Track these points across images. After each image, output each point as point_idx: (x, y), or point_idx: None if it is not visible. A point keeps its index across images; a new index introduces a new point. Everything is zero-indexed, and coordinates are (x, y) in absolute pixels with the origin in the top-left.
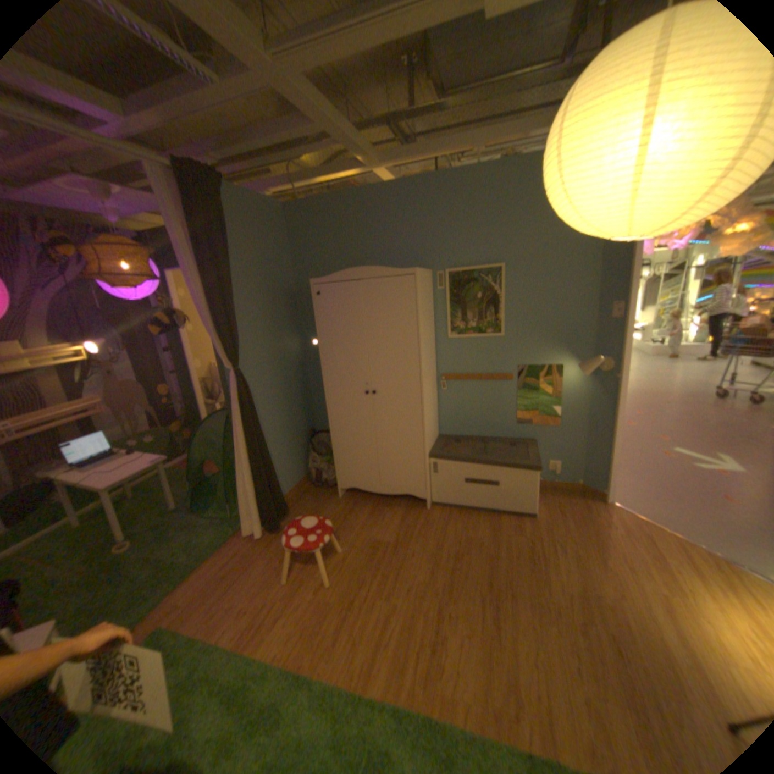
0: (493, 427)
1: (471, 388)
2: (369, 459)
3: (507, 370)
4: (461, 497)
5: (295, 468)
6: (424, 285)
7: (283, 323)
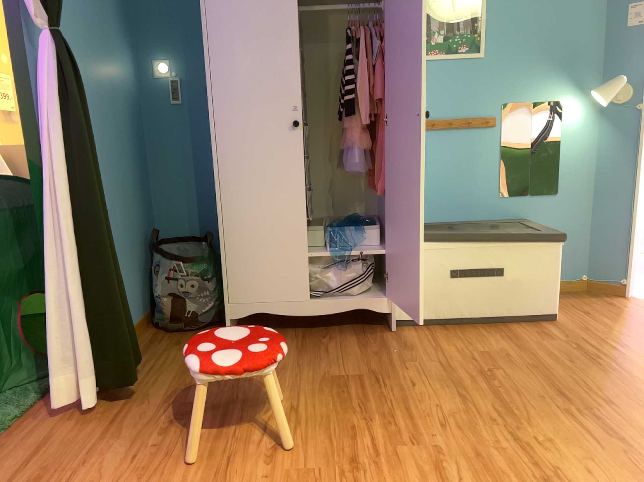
0: (465, 205)
1: (433, 143)
2: (289, 250)
3: (487, 112)
4: (441, 303)
5: (131, 292)
6: None
7: (113, 15)
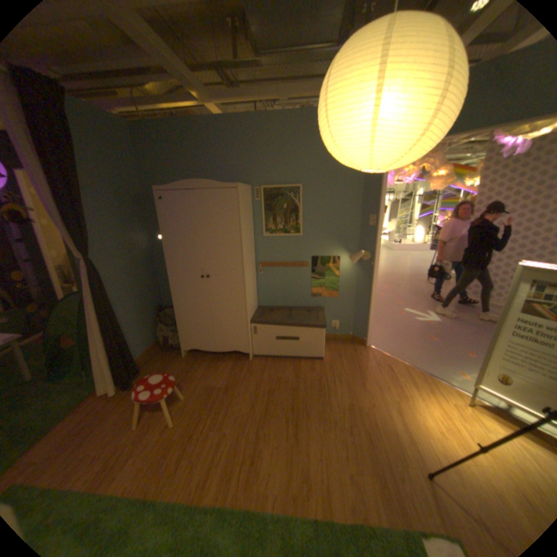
0: (295, 300)
1: (280, 272)
2: (206, 326)
3: (304, 259)
4: (273, 349)
5: (145, 337)
6: (245, 197)
7: (131, 221)
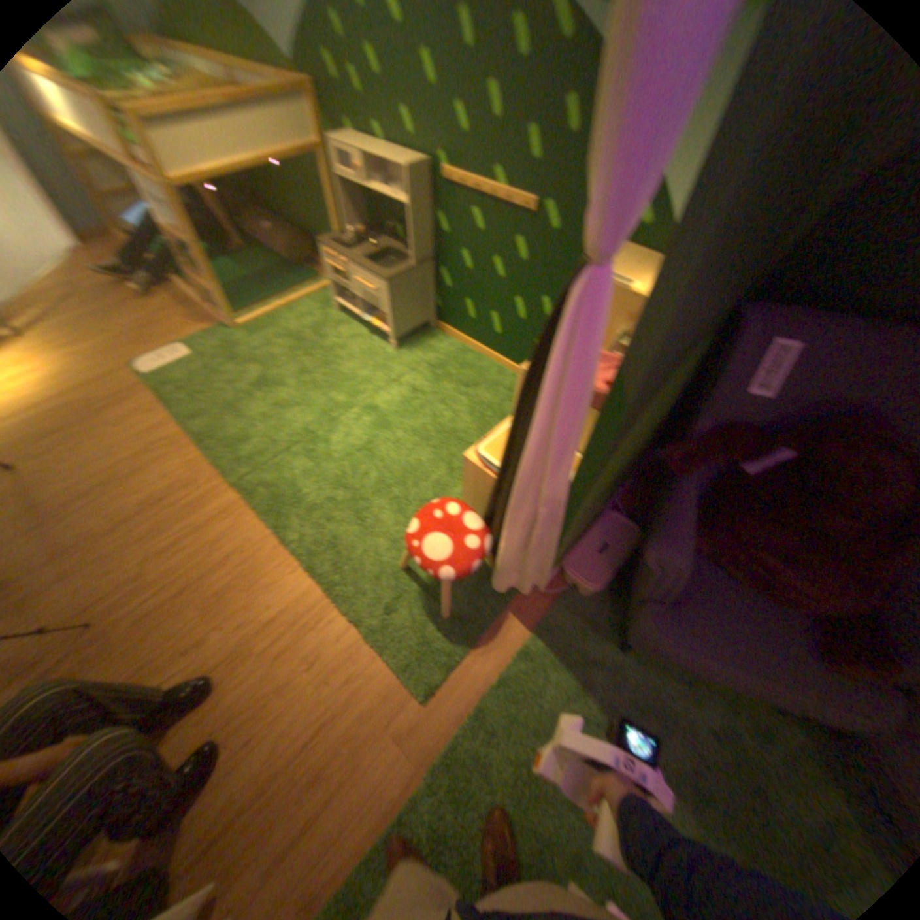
0: None
1: None
2: None
3: None
4: None
5: None
6: None
7: None
